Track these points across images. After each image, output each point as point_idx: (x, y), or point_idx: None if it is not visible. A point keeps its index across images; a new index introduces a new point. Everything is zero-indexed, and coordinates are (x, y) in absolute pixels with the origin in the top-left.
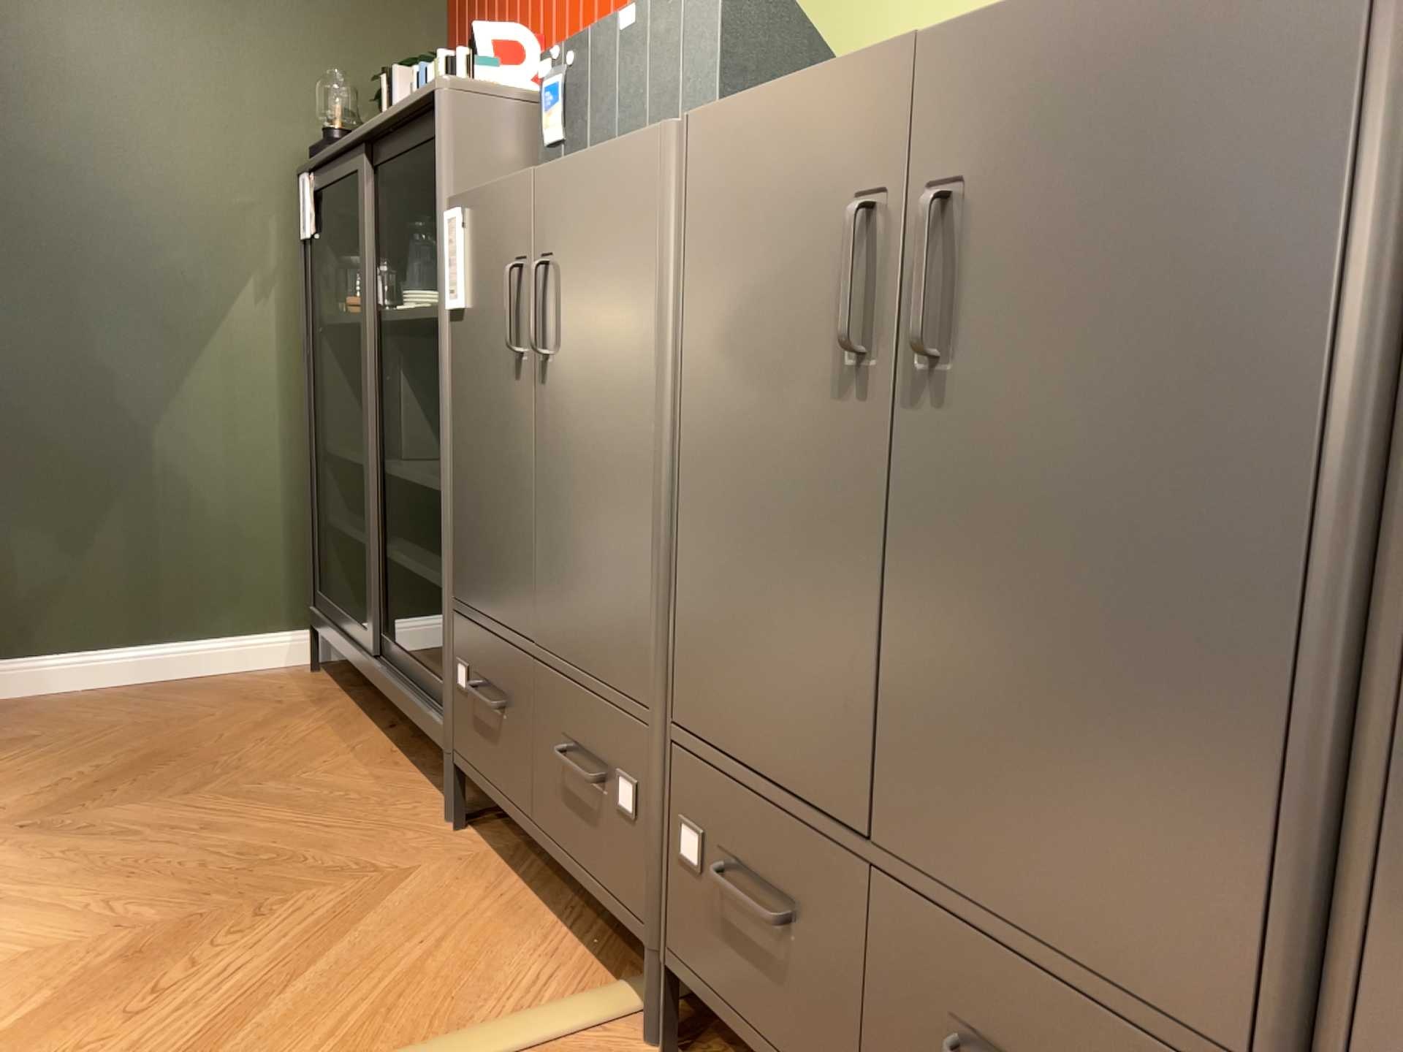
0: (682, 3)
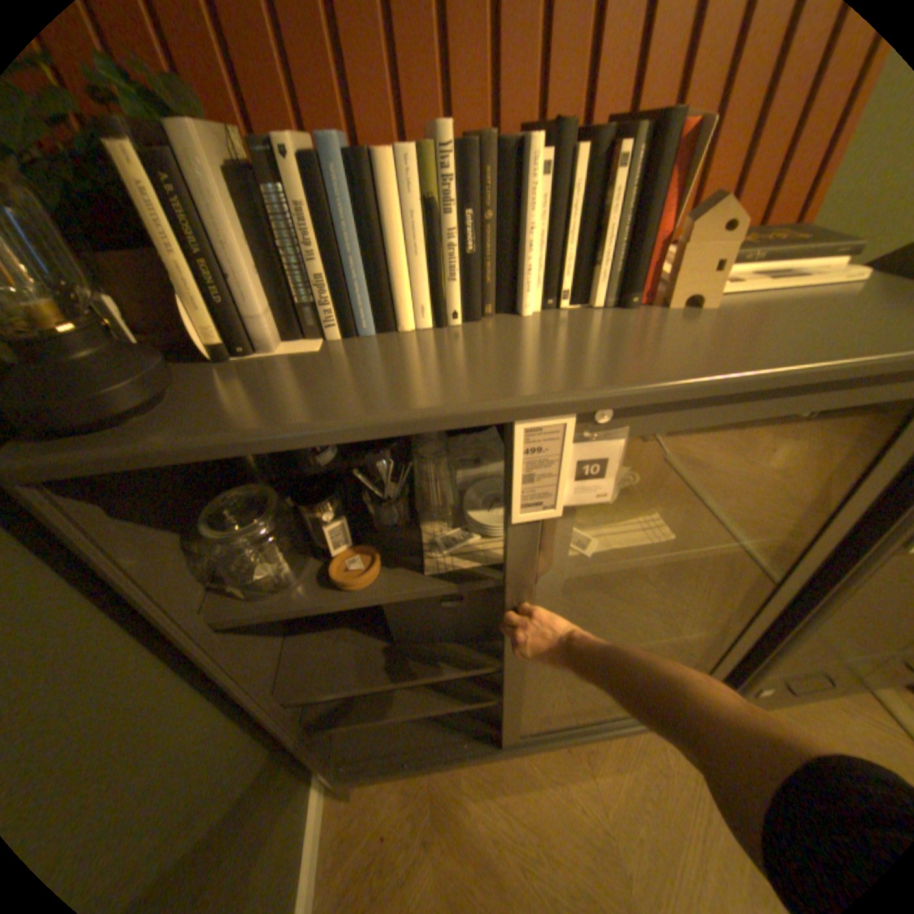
0: None
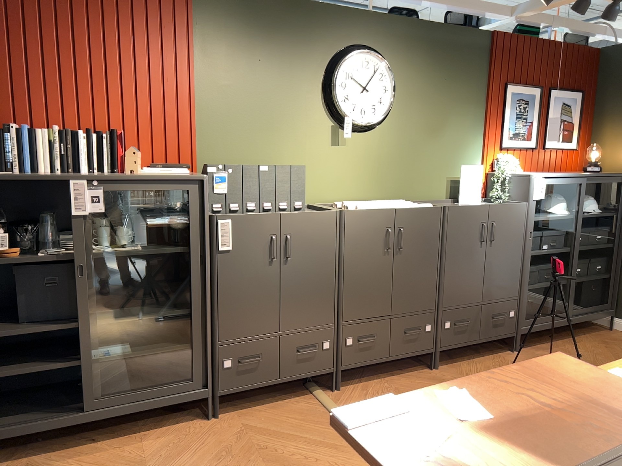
0: (290, 170)
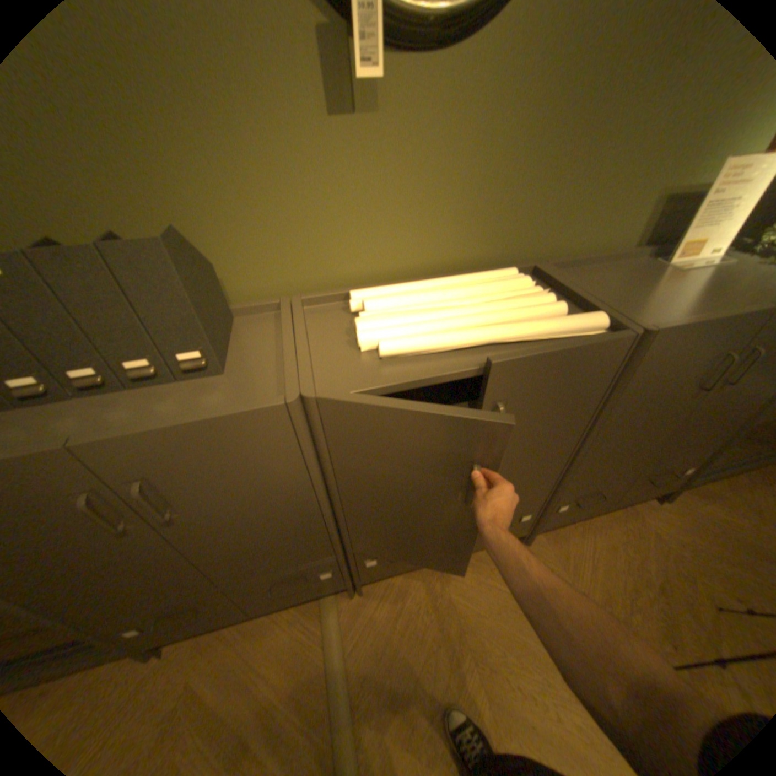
0: (107, 263)
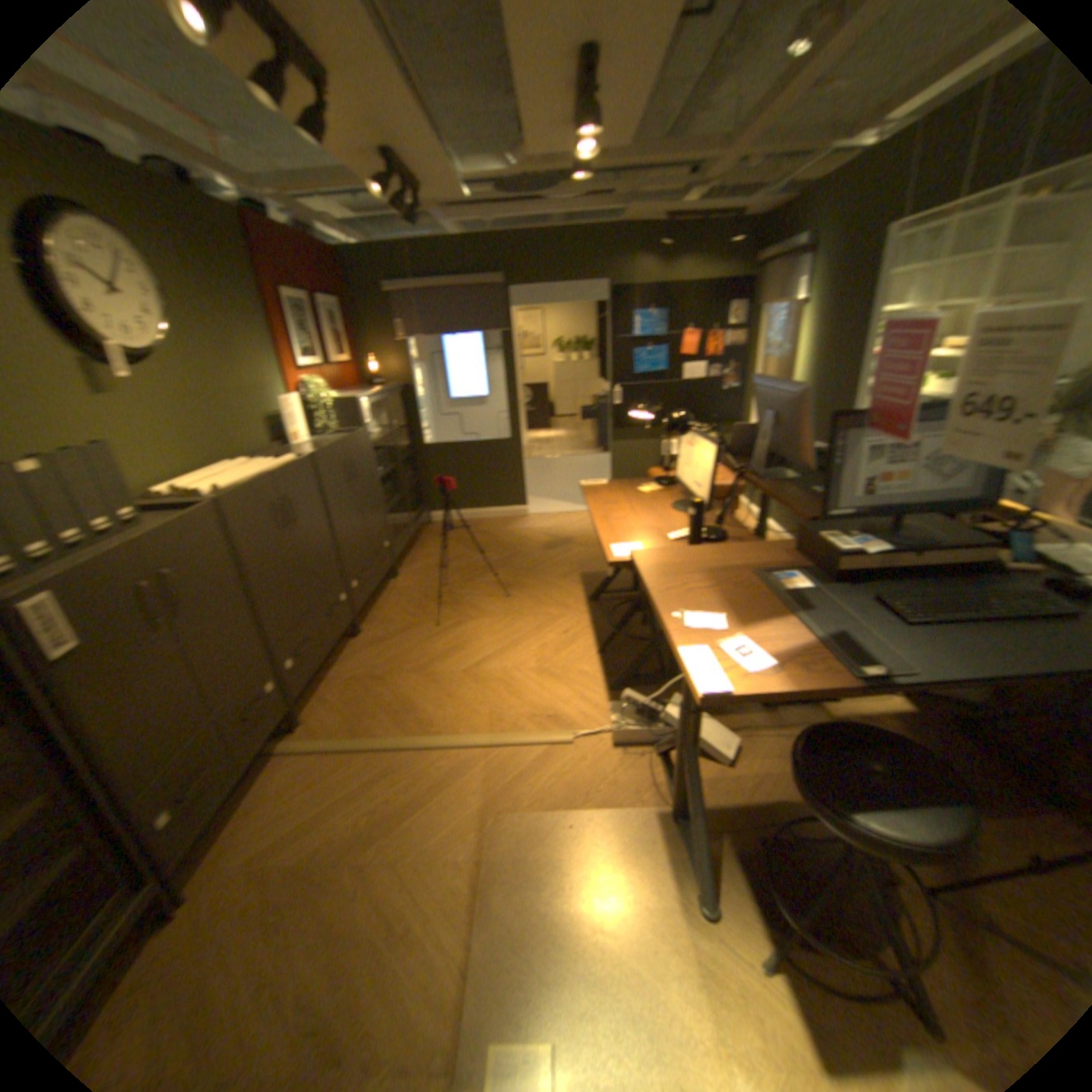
0: (82, 458)
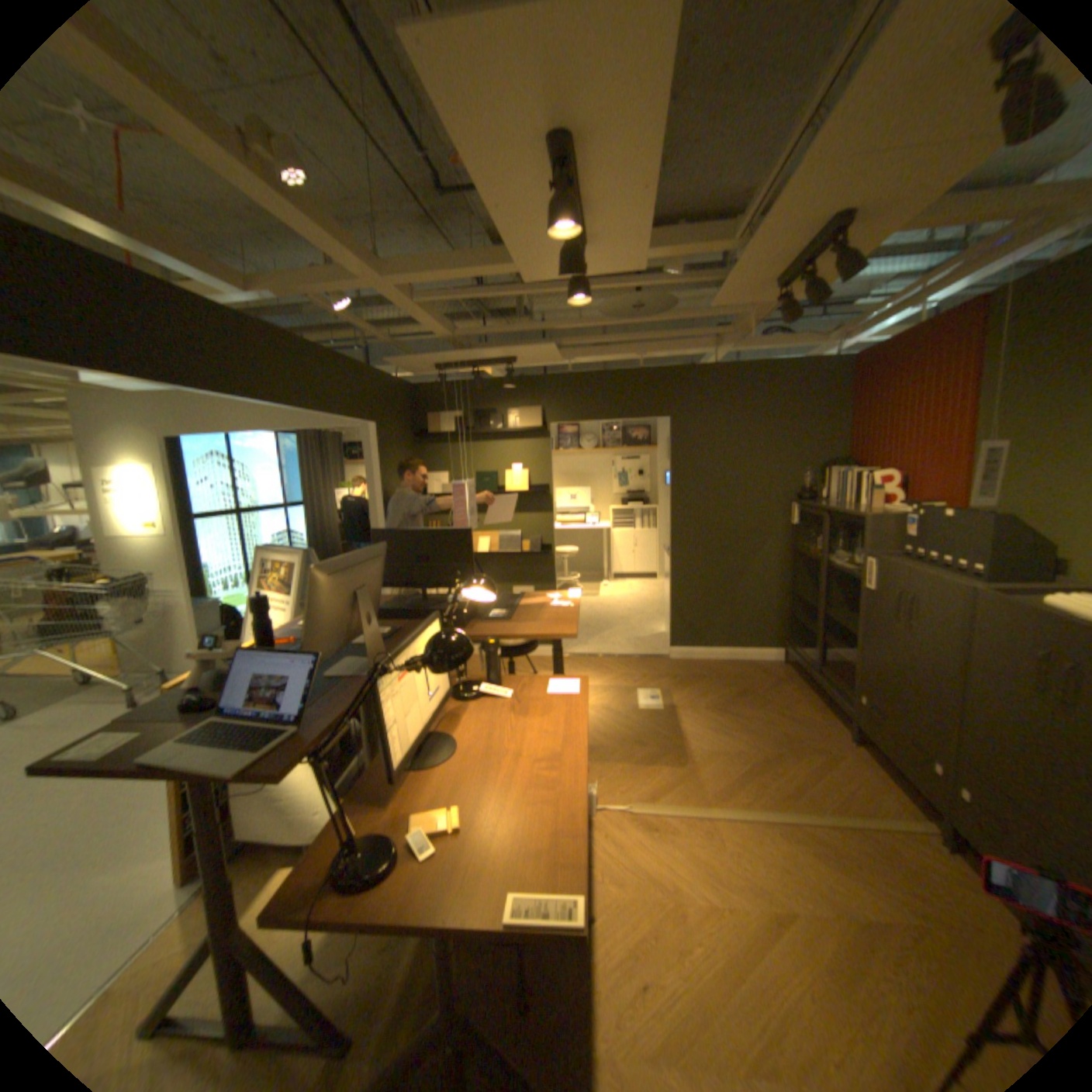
0: (977, 520)
